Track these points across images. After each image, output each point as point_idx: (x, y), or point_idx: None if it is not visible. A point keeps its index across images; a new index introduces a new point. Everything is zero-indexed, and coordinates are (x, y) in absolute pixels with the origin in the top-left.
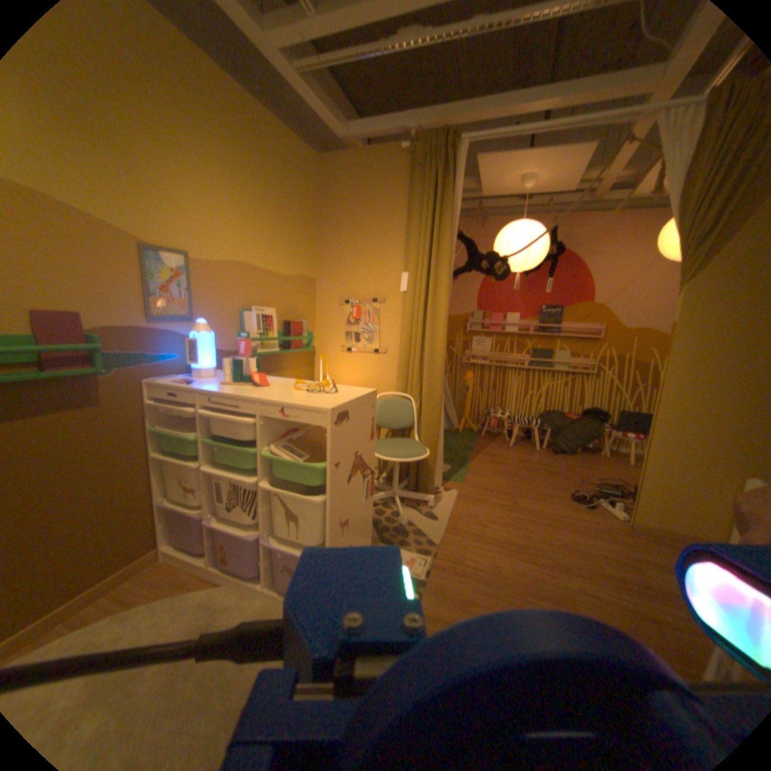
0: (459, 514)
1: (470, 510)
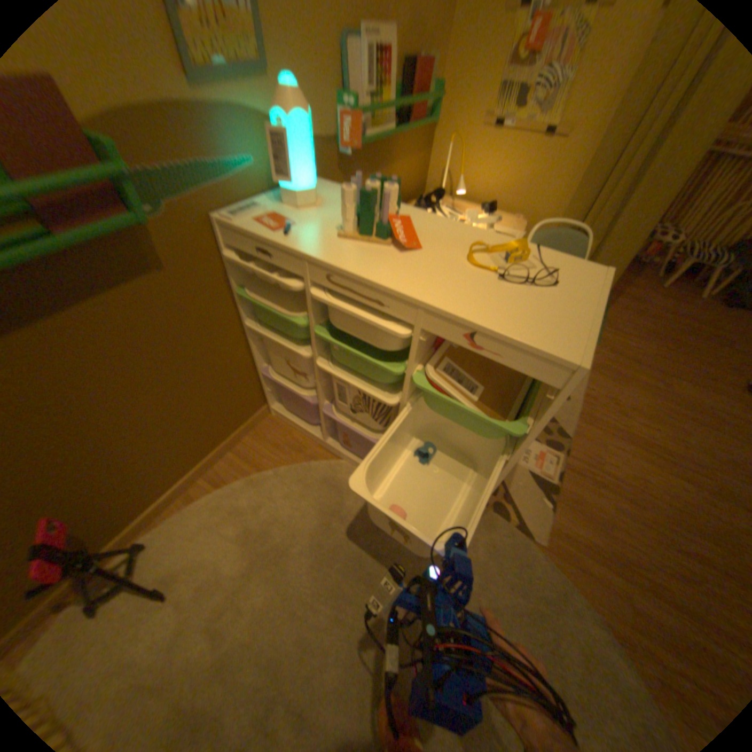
0: (596, 392)
1: (610, 387)
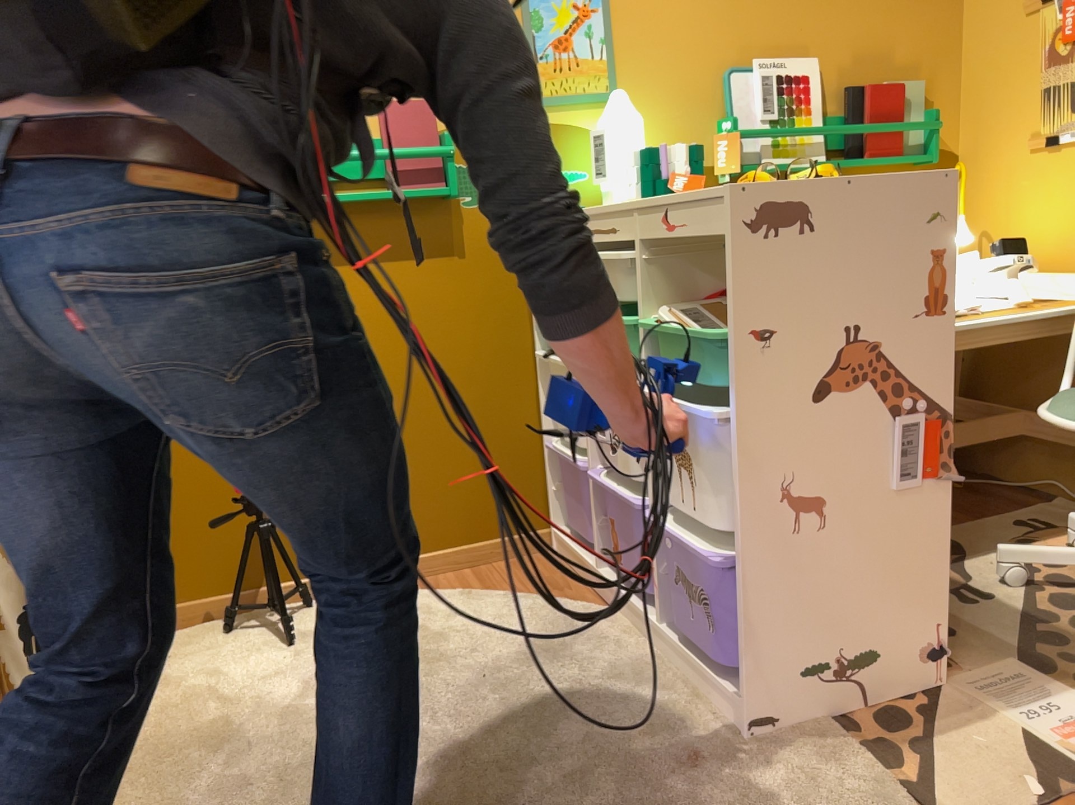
0: None
1: None
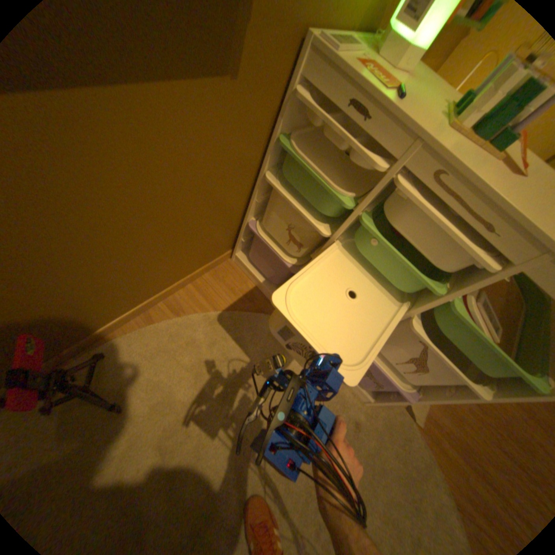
0: None
1: None
